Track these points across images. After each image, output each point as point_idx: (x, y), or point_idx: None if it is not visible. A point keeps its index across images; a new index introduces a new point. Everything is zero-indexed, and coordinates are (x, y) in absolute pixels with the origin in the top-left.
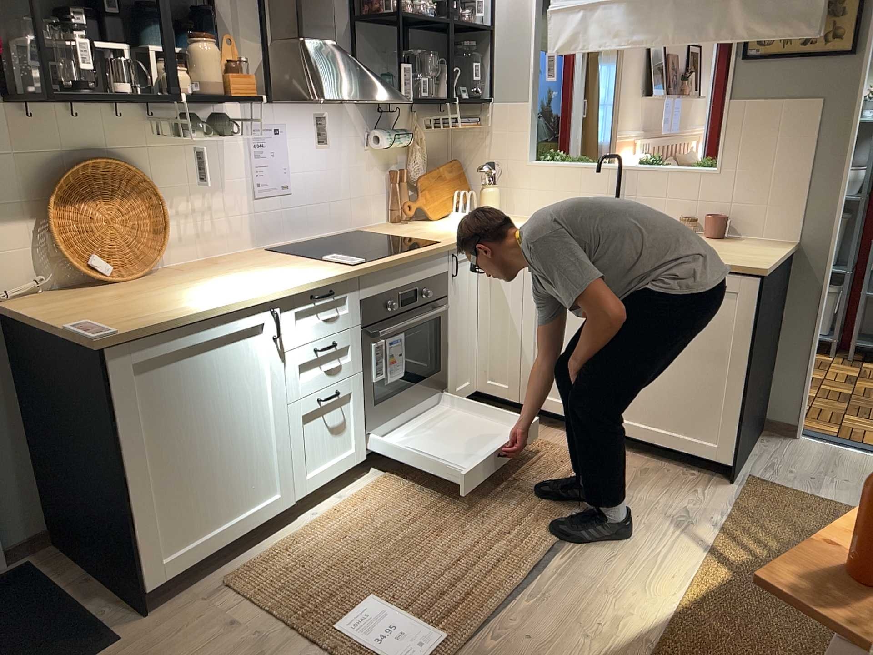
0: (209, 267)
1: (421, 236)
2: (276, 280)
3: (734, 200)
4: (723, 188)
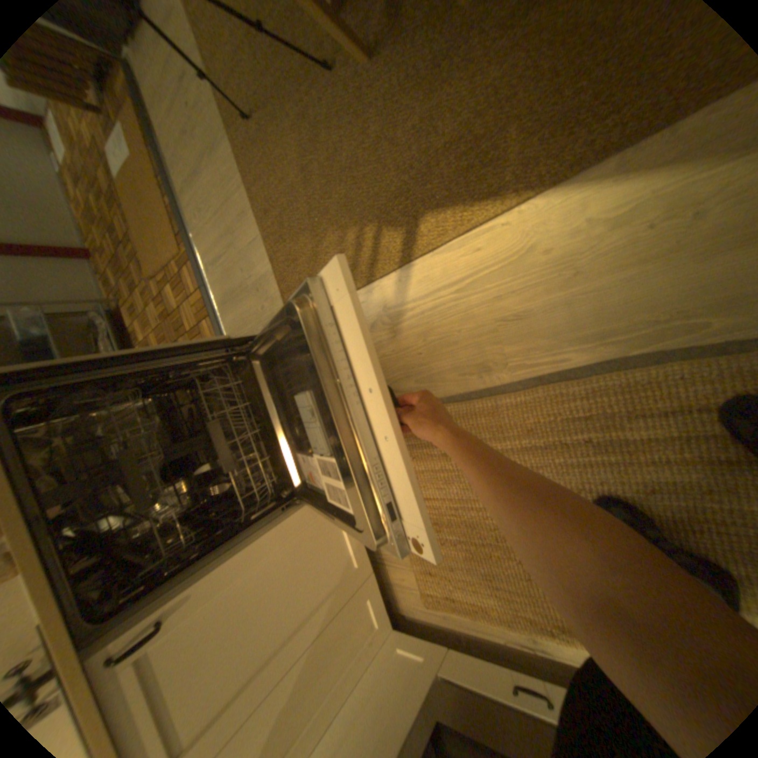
0: None
1: None
2: None
3: None
4: None
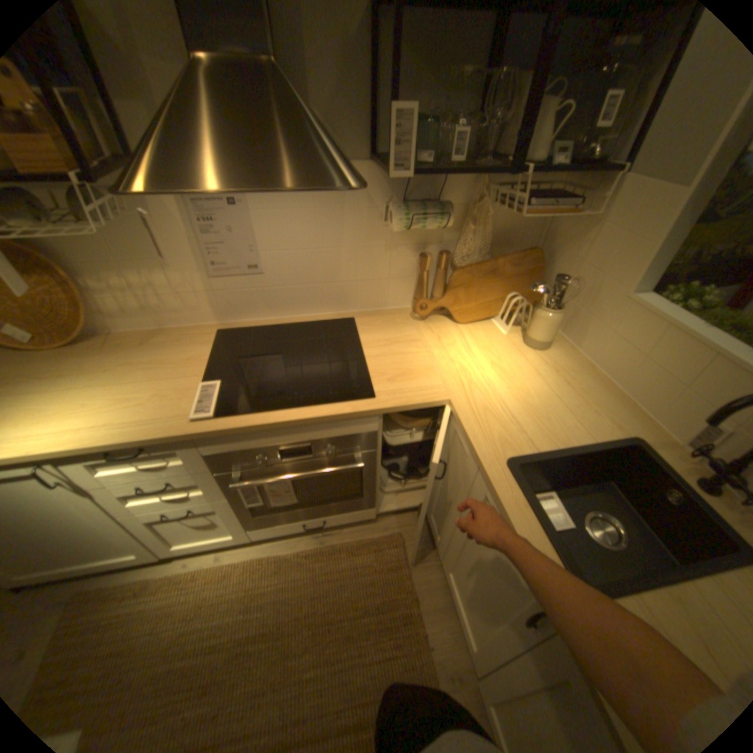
0: (129, 346)
1: (382, 364)
2: (88, 416)
3: None
4: None
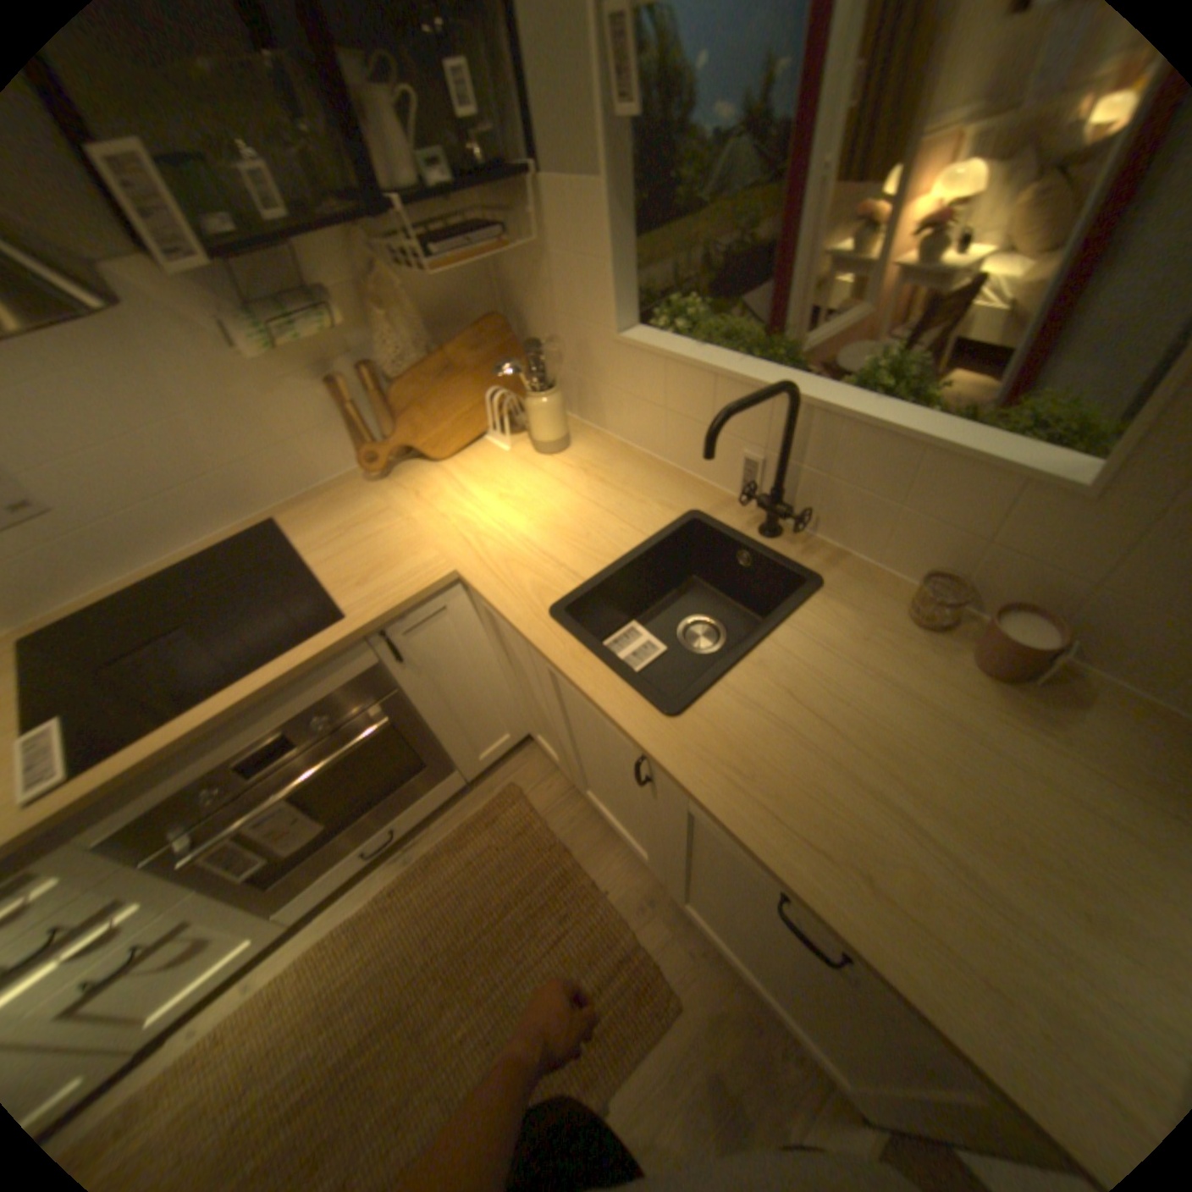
0: None
1: (343, 564)
2: None
3: (1106, 583)
4: (1083, 541)
